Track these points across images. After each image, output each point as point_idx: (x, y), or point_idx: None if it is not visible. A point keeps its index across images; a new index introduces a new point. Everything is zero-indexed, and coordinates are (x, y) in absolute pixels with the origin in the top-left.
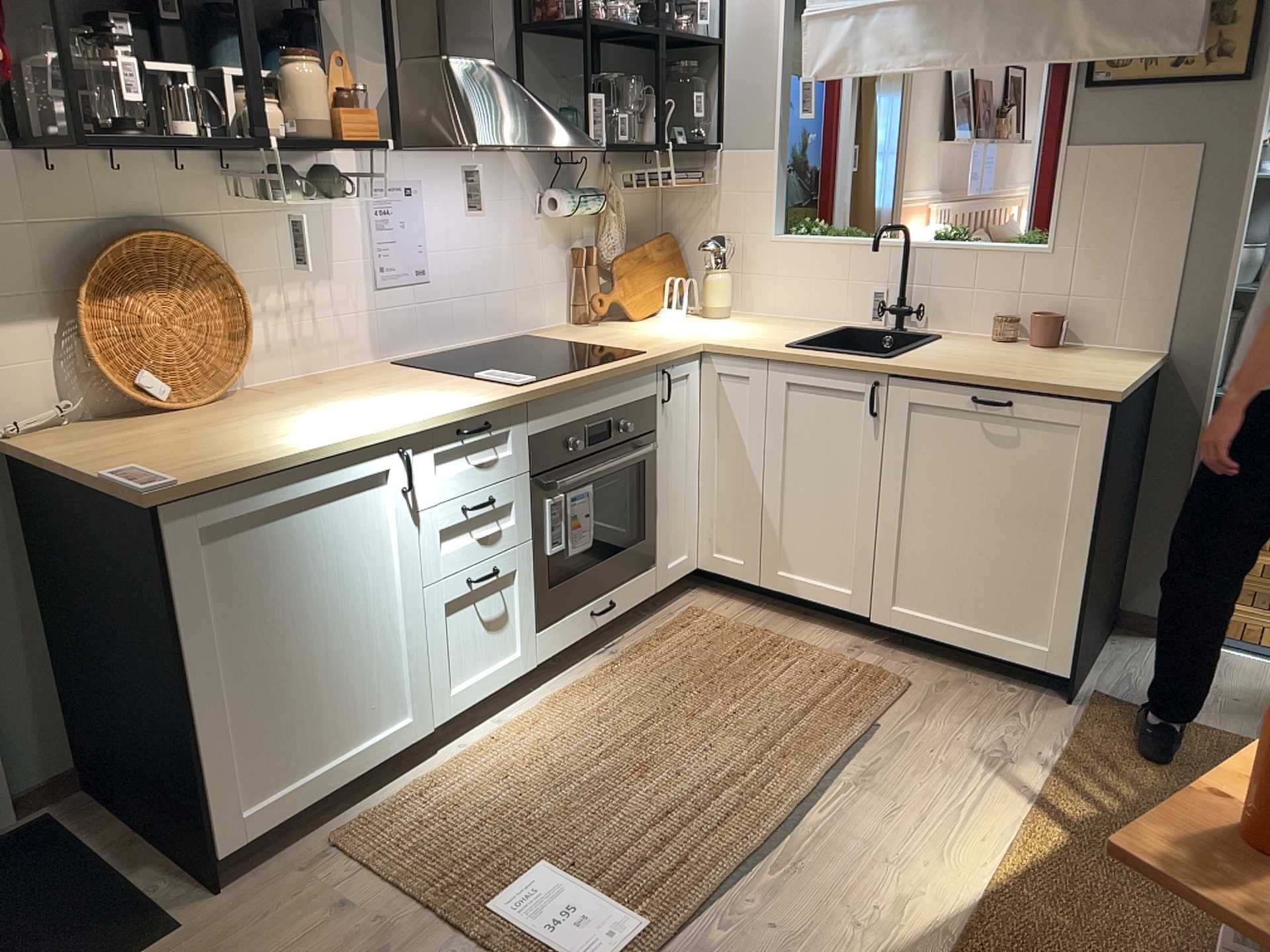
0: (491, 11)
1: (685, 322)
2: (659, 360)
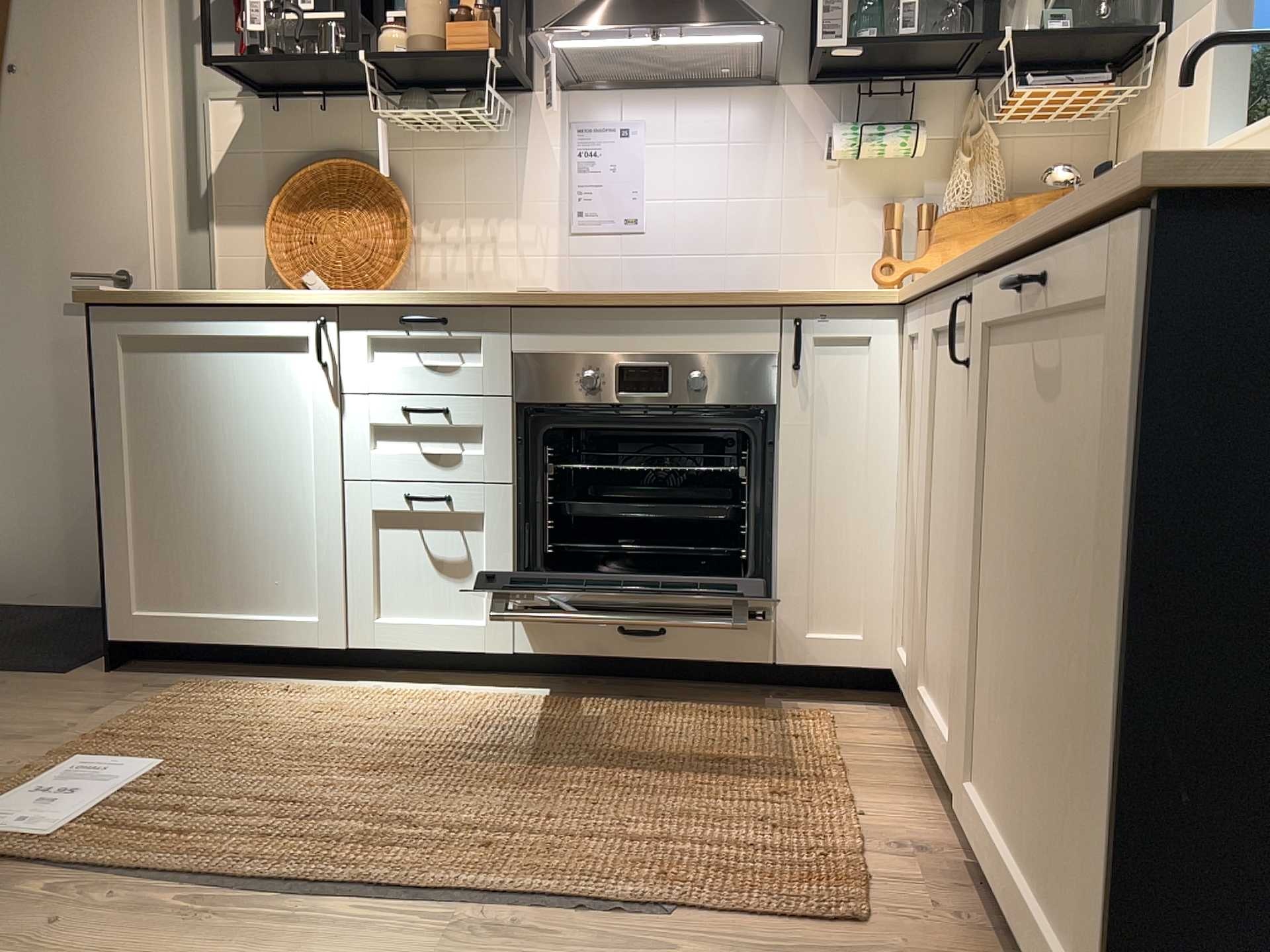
0: None
1: None
2: (778, 299)
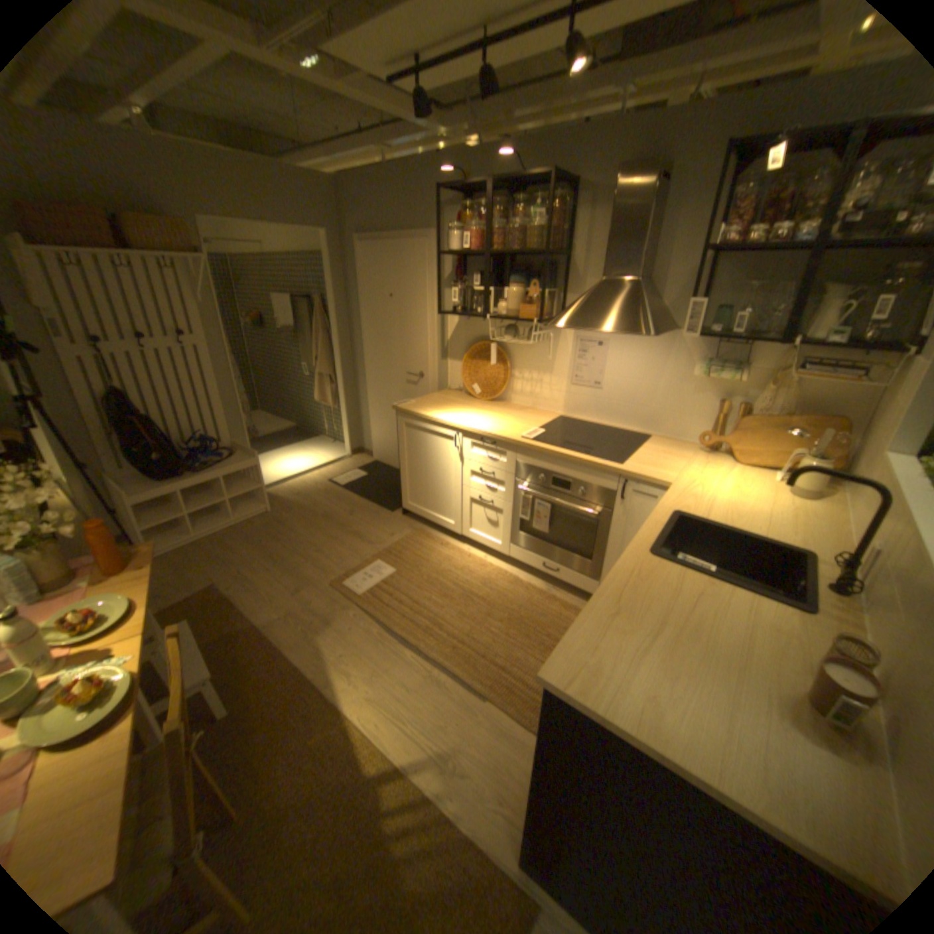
0: (692, 241)
1: (759, 482)
2: (616, 471)
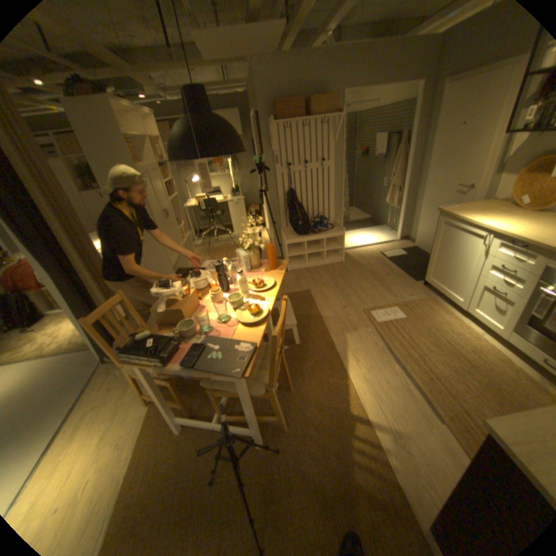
0: None
1: None
2: None
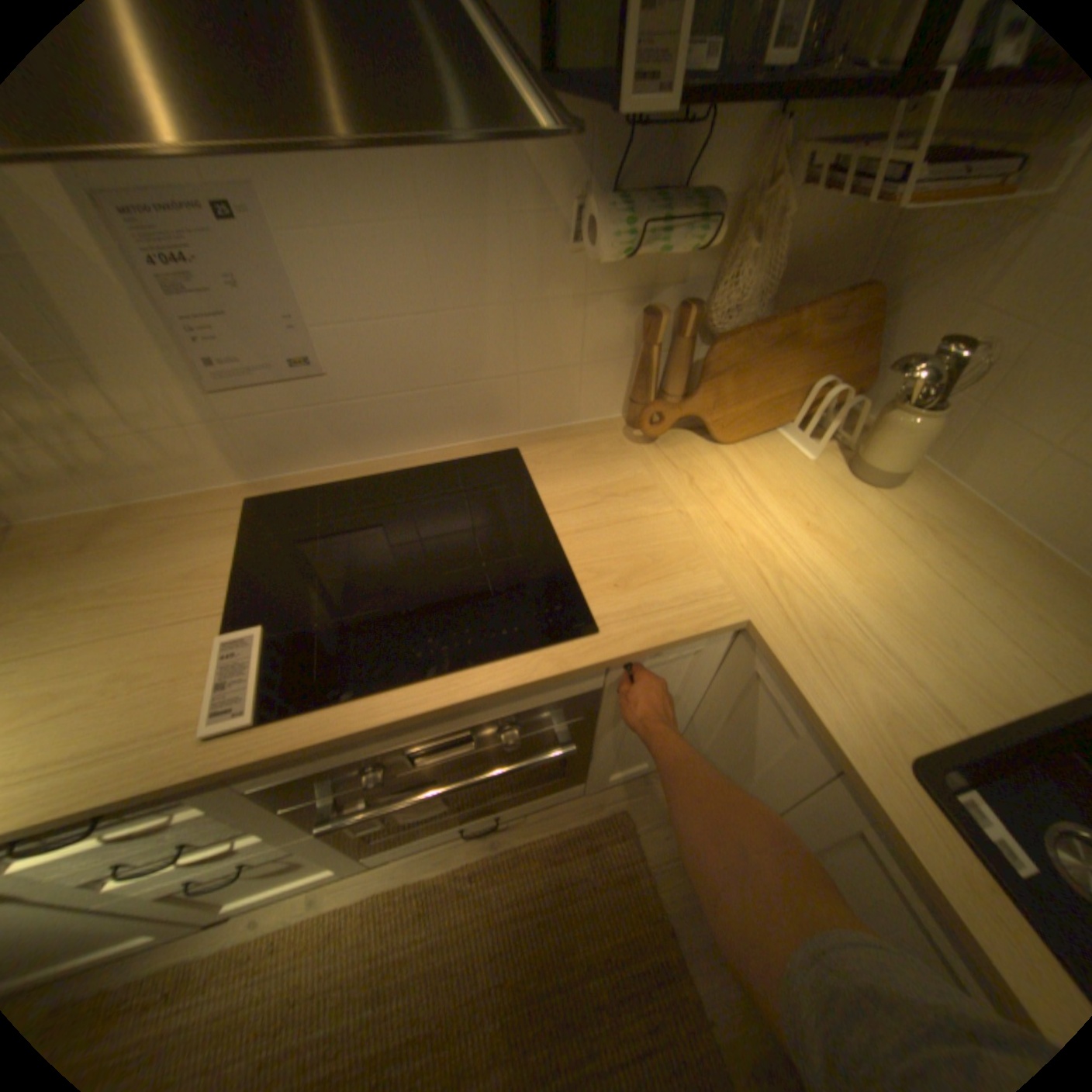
0: None
1: (799, 479)
2: (605, 664)
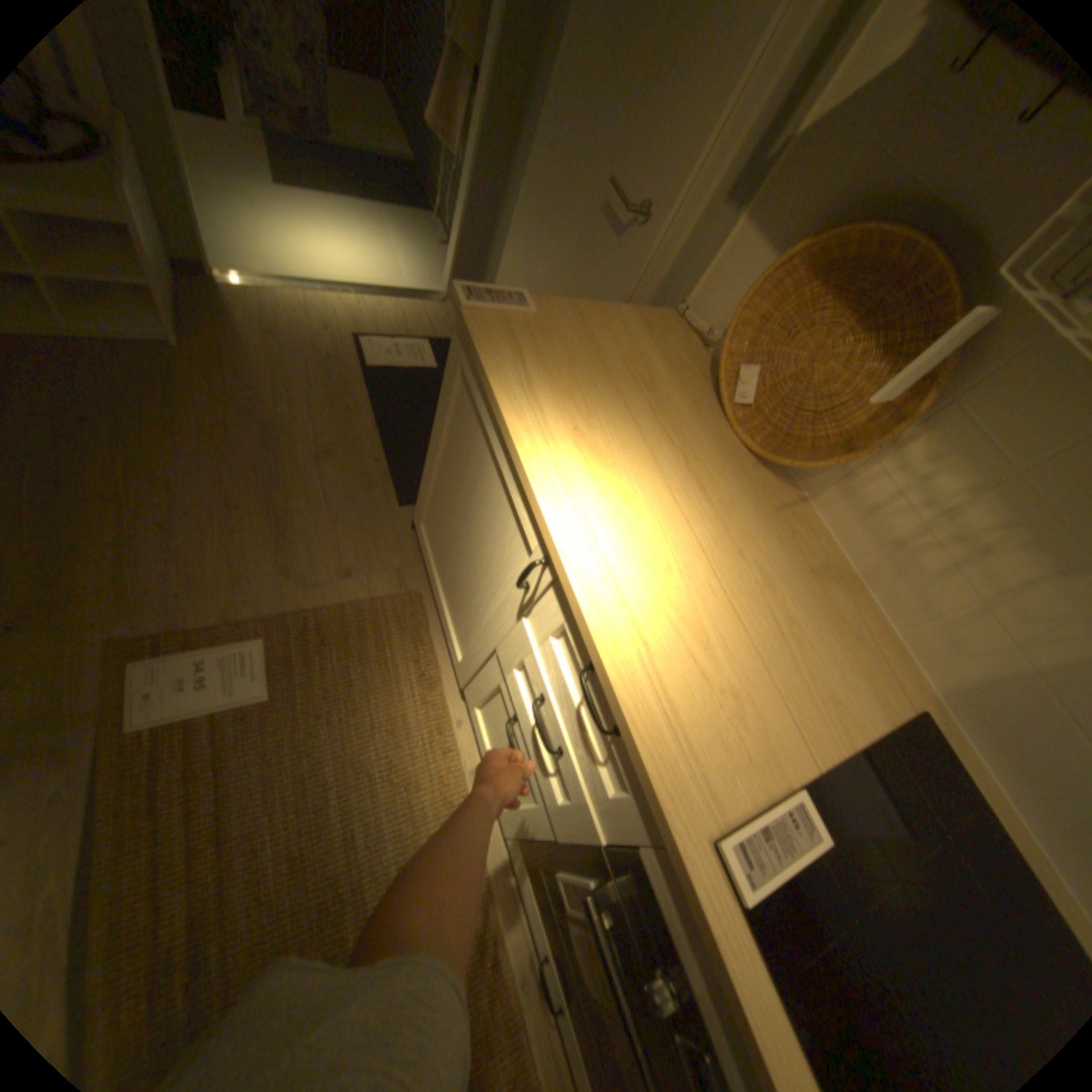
0: None
1: None
2: None
